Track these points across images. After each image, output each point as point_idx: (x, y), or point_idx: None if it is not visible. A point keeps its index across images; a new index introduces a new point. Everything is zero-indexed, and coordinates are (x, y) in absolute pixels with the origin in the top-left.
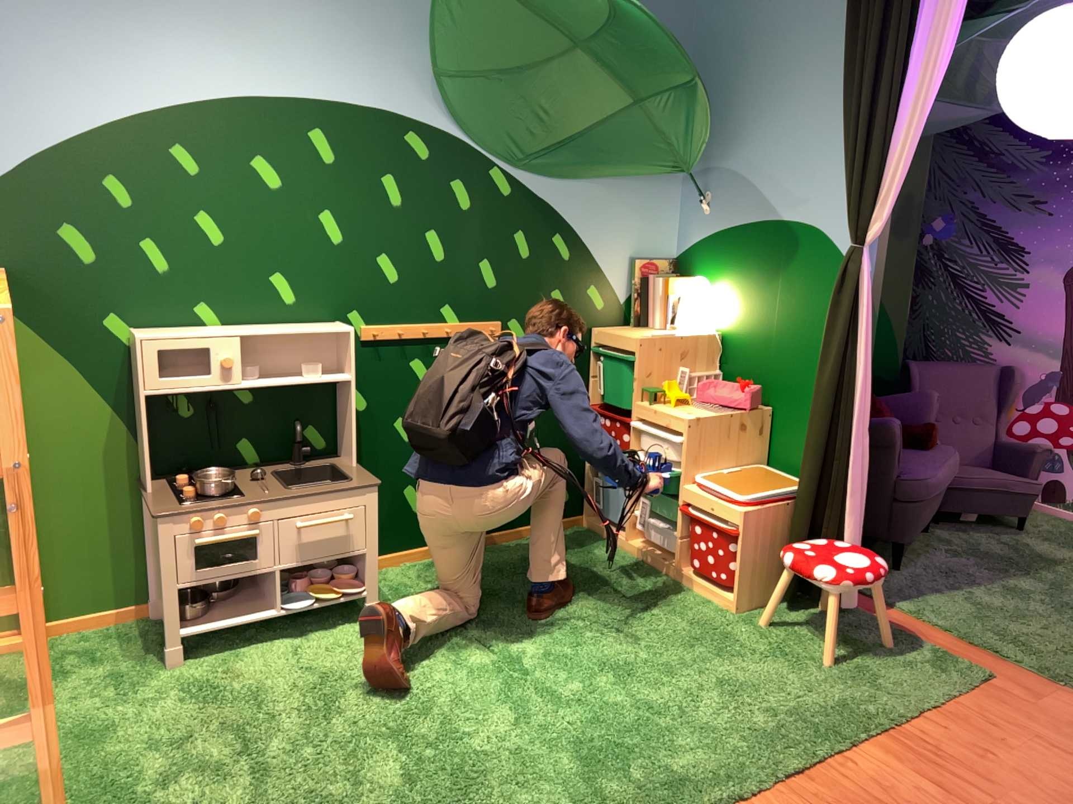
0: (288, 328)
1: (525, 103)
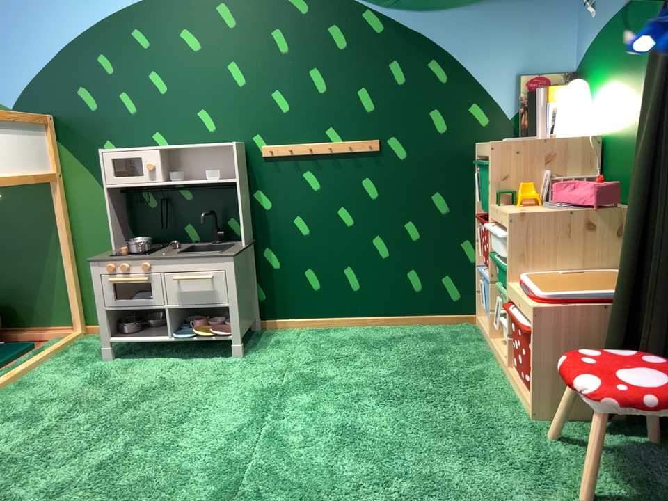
0: (201, 145)
1: None
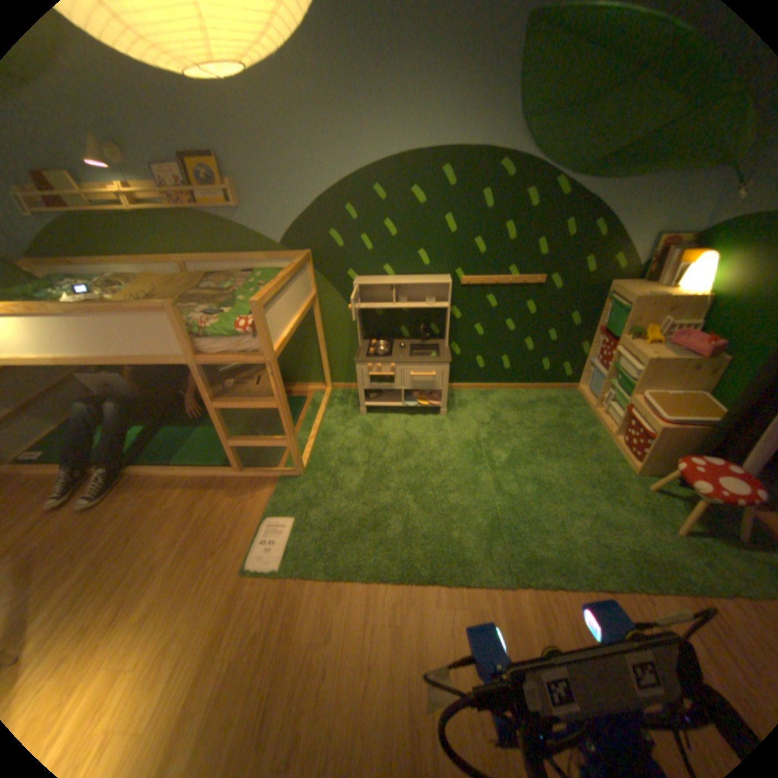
0: (420, 278)
1: (591, 120)
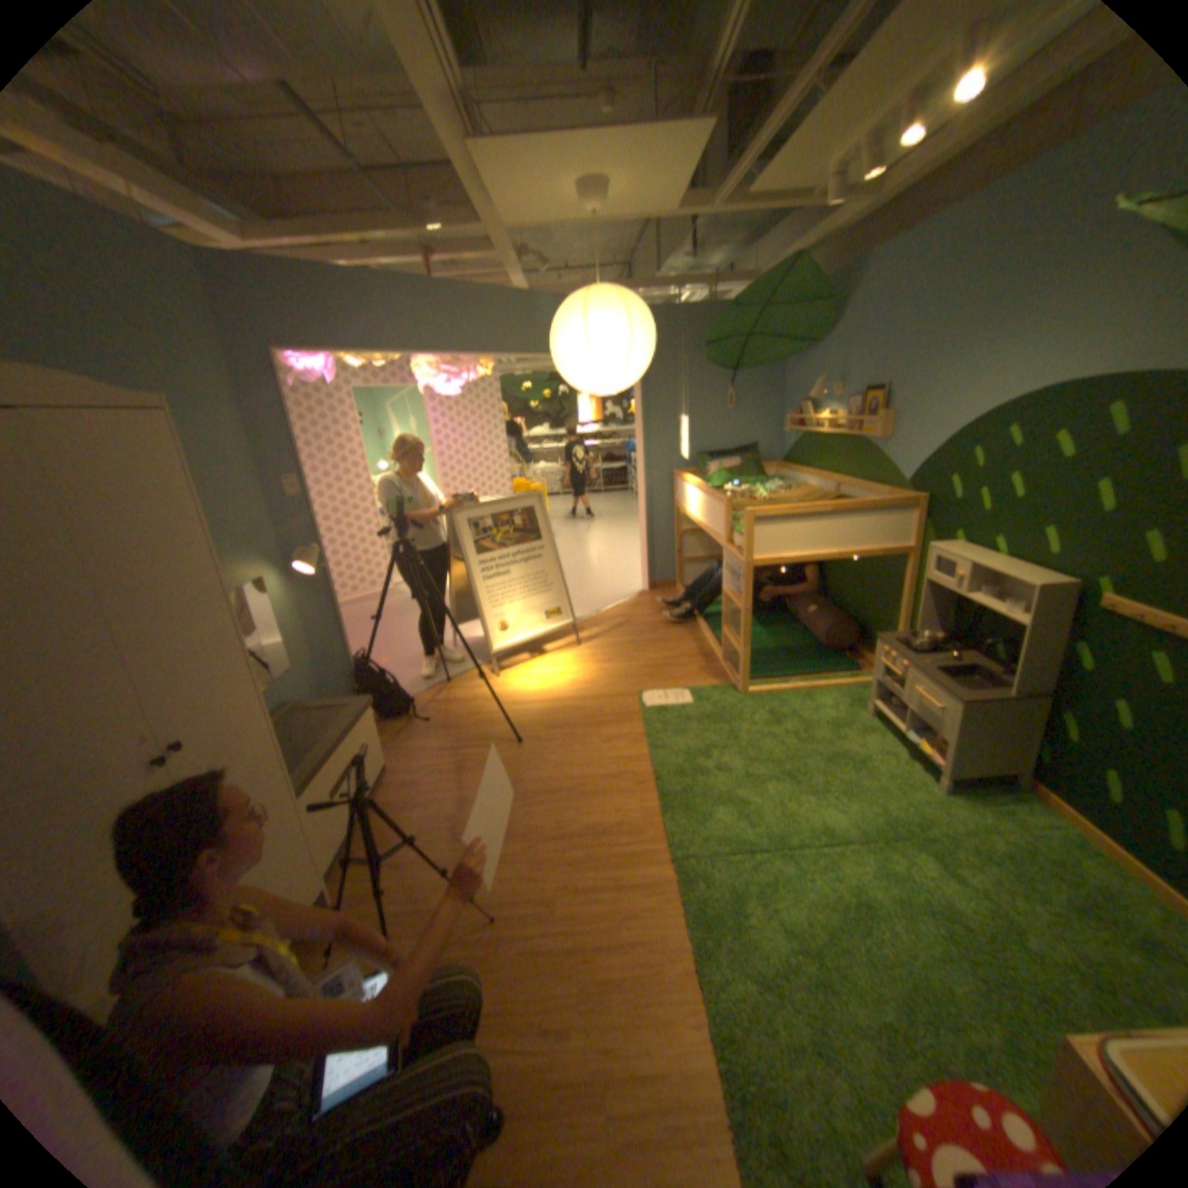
0: (1026, 569)
1: None
